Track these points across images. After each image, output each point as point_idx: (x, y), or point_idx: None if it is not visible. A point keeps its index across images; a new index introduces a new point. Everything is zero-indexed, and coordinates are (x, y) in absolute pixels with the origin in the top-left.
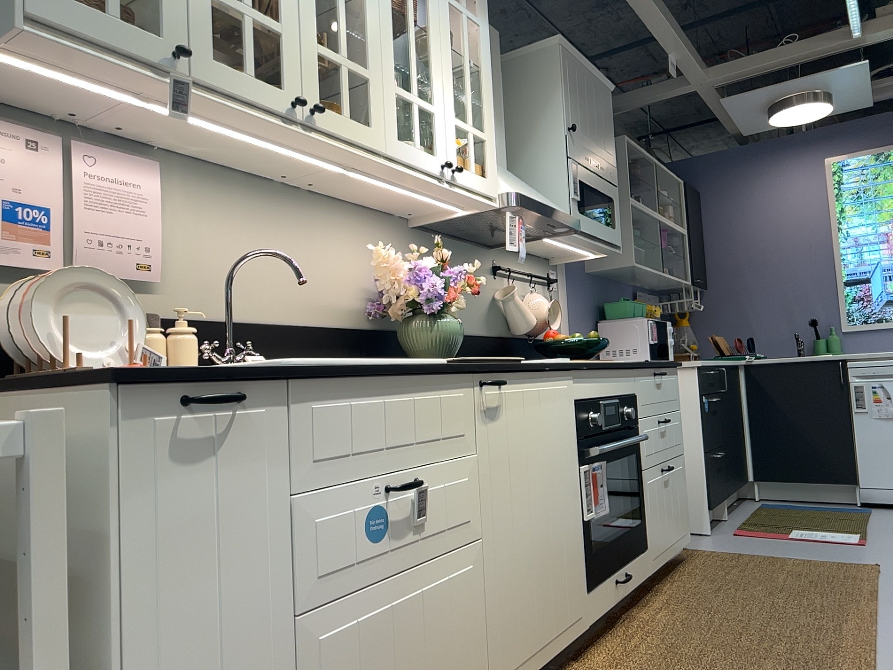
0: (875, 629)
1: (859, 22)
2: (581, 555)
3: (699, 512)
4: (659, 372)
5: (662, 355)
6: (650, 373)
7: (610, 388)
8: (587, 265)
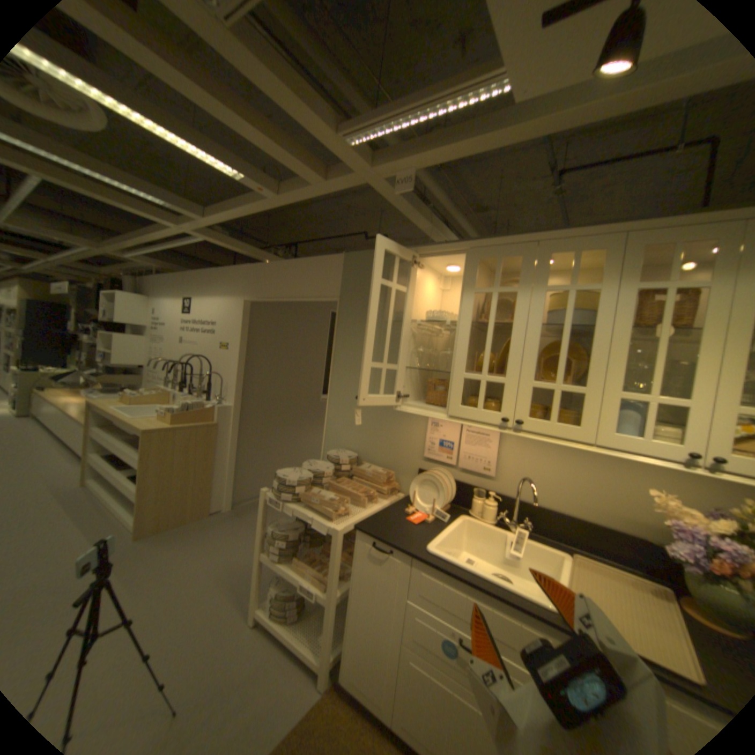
0: None
1: None
2: None
3: None
4: None
5: None
6: None
7: None
8: None
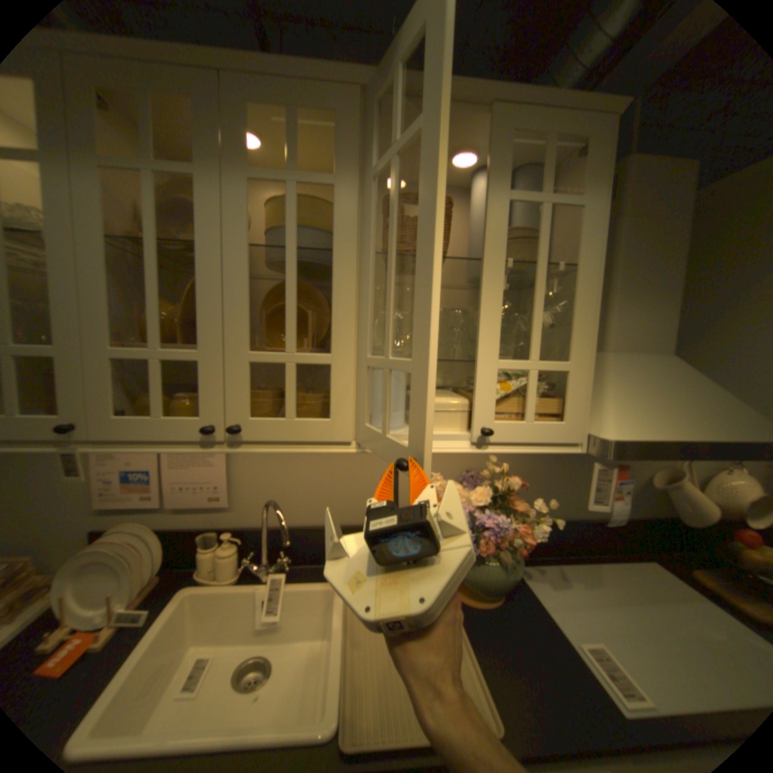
0: None
1: None
2: None
3: None
4: None
5: None
6: None
7: None
8: None
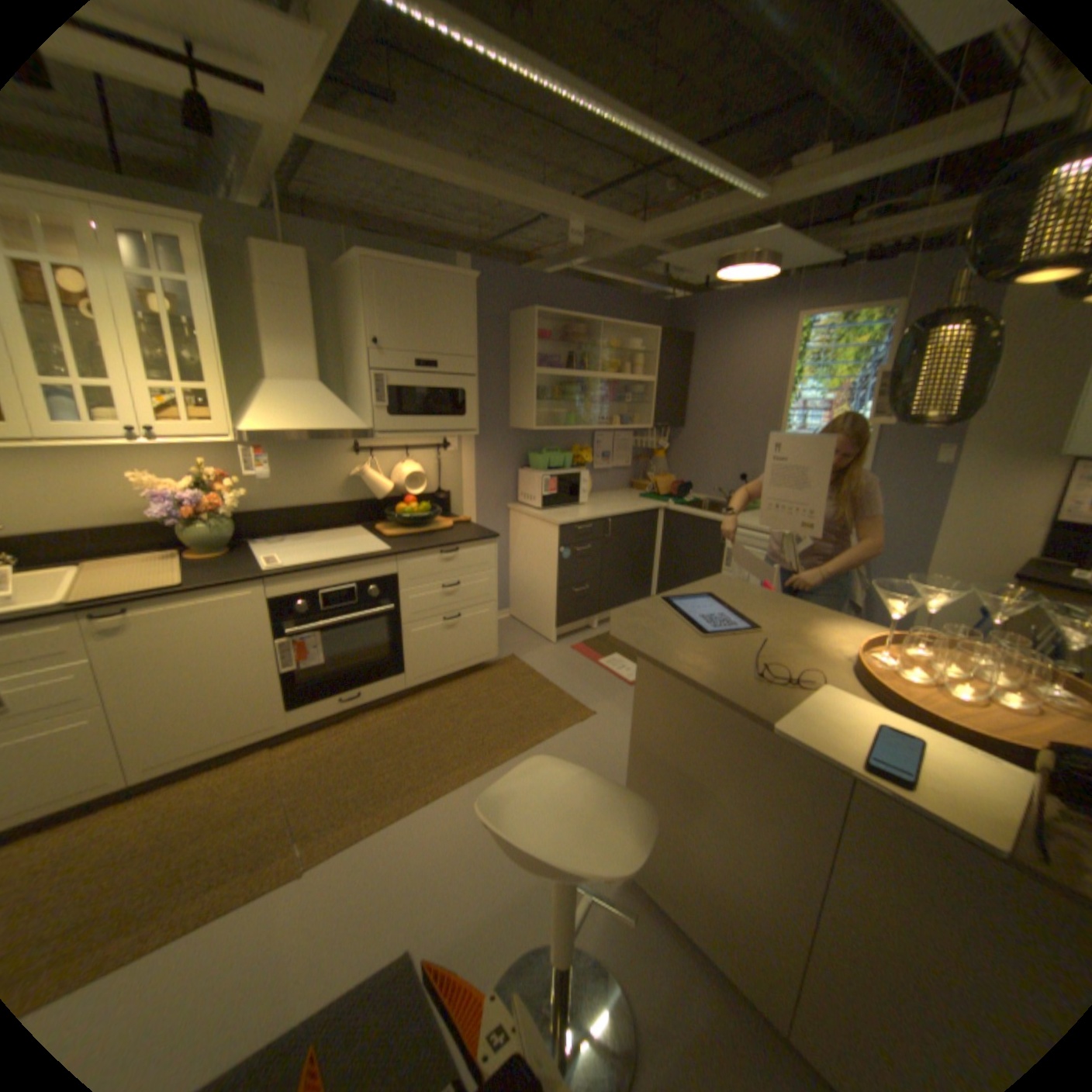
0: (468, 781)
1: (754, 183)
2: (273, 693)
3: (550, 627)
4: (447, 550)
5: (562, 502)
6: (429, 554)
7: (340, 579)
8: (510, 422)
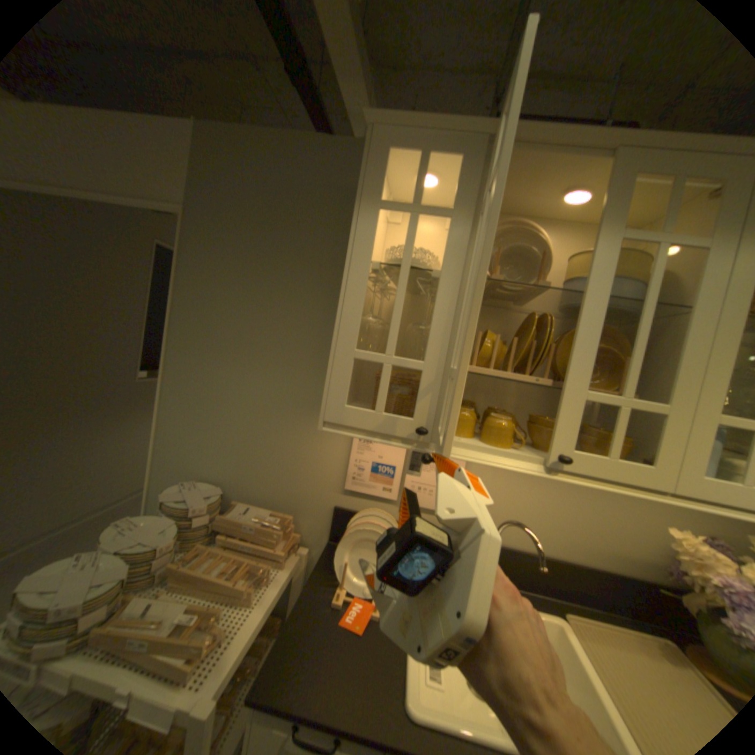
0: None
1: None
2: None
3: None
4: None
5: None
6: None
7: None
8: None
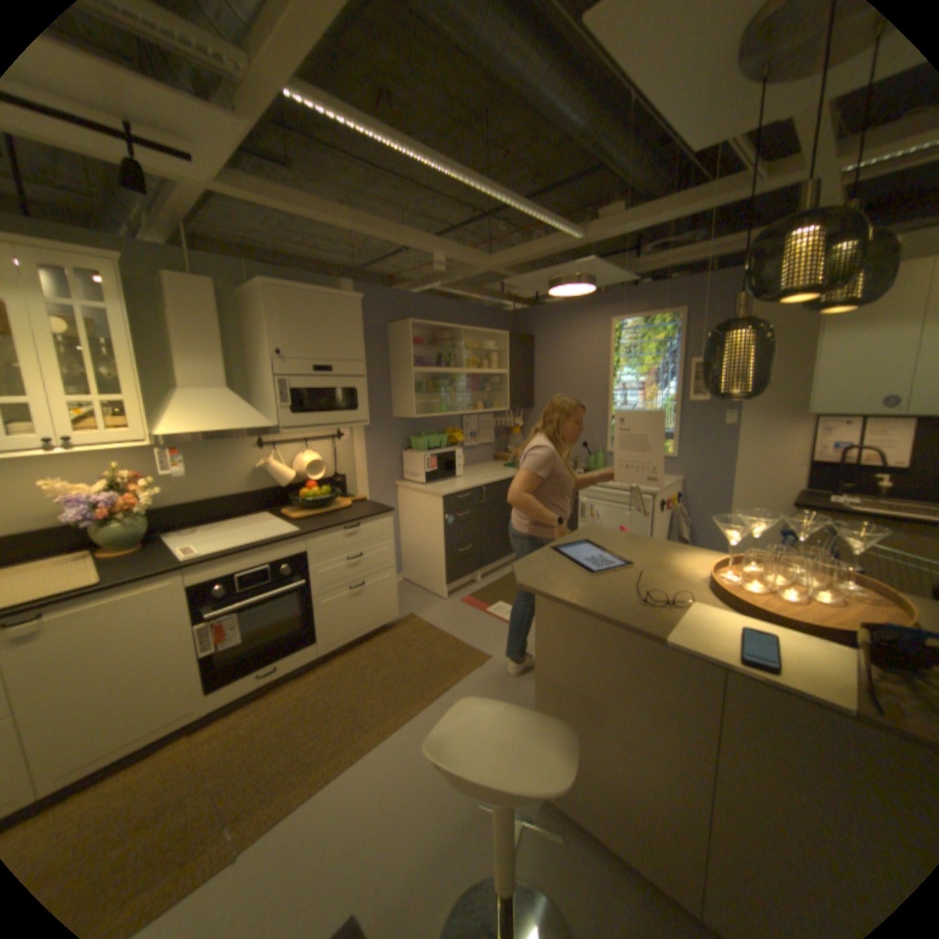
0: (387, 736)
1: (573, 228)
2: (191, 679)
3: (441, 586)
4: (350, 526)
5: (442, 476)
6: (334, 531)
7: (254, 562)
8: (393, 412)
